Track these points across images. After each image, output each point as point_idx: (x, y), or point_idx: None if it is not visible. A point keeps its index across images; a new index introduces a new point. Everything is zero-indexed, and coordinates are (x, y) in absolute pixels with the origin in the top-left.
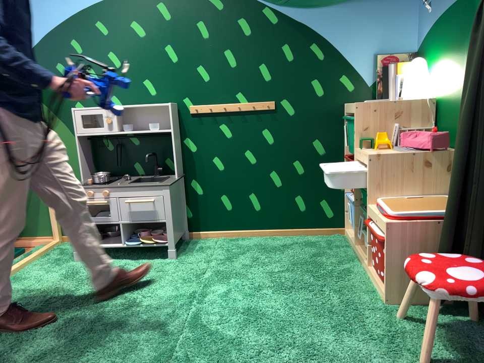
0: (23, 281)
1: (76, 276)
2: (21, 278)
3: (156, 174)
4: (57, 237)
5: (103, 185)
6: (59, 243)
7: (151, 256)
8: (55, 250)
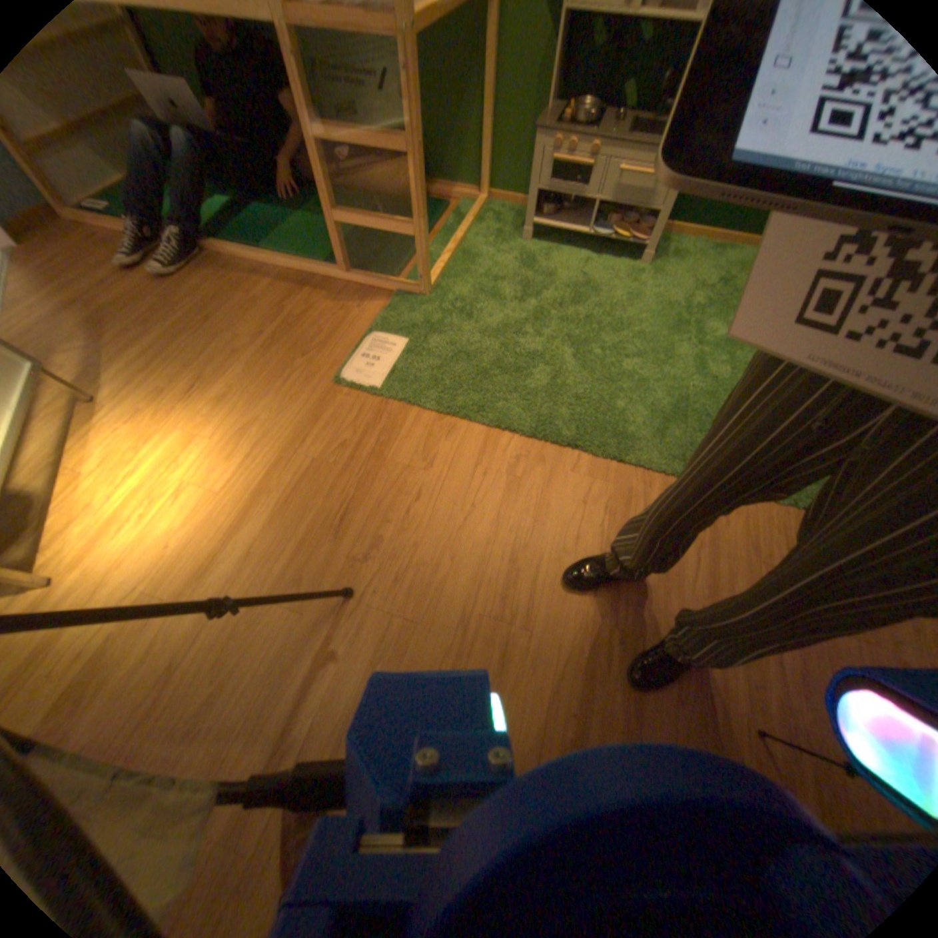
0: (475, 258)
1: (533, 264)
2: (470, 253)
3: (658, 113)
4: (484, 190)
5: (591, 127)
6: (485, 200)
7: (613, 250)
8: (484, 211)
